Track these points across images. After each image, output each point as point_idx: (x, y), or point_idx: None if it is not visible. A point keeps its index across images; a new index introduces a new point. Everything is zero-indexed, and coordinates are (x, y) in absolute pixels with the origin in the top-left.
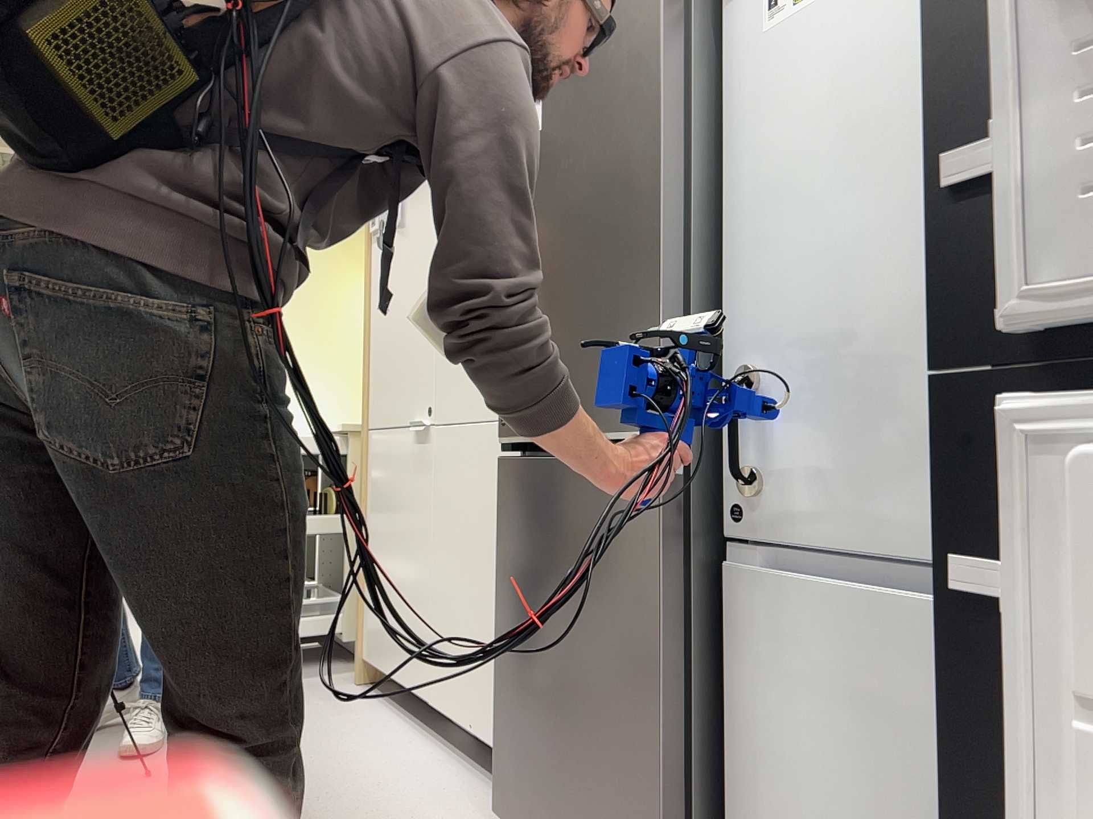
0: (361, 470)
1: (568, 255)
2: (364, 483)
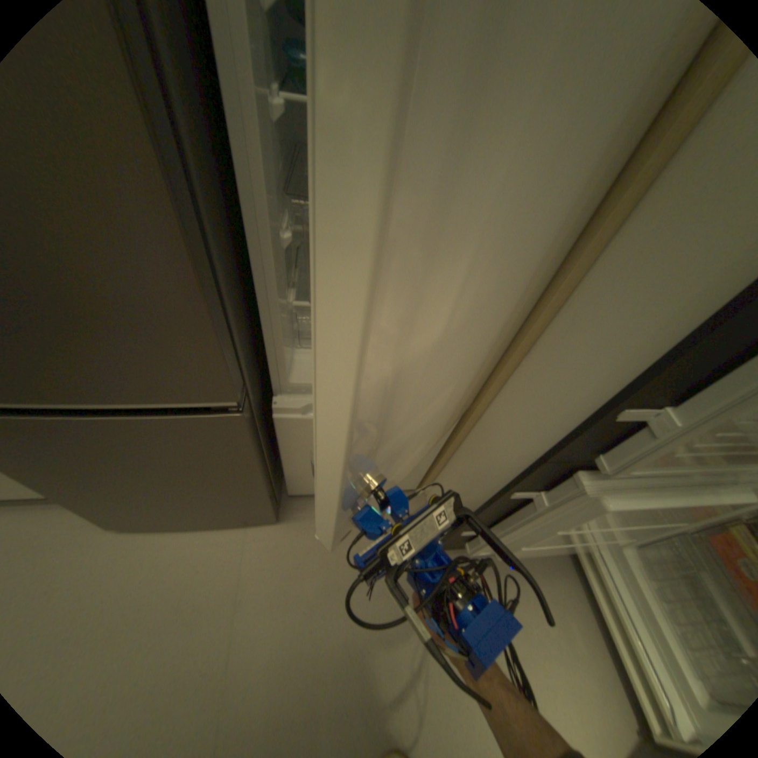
0: None
1: None
2: None
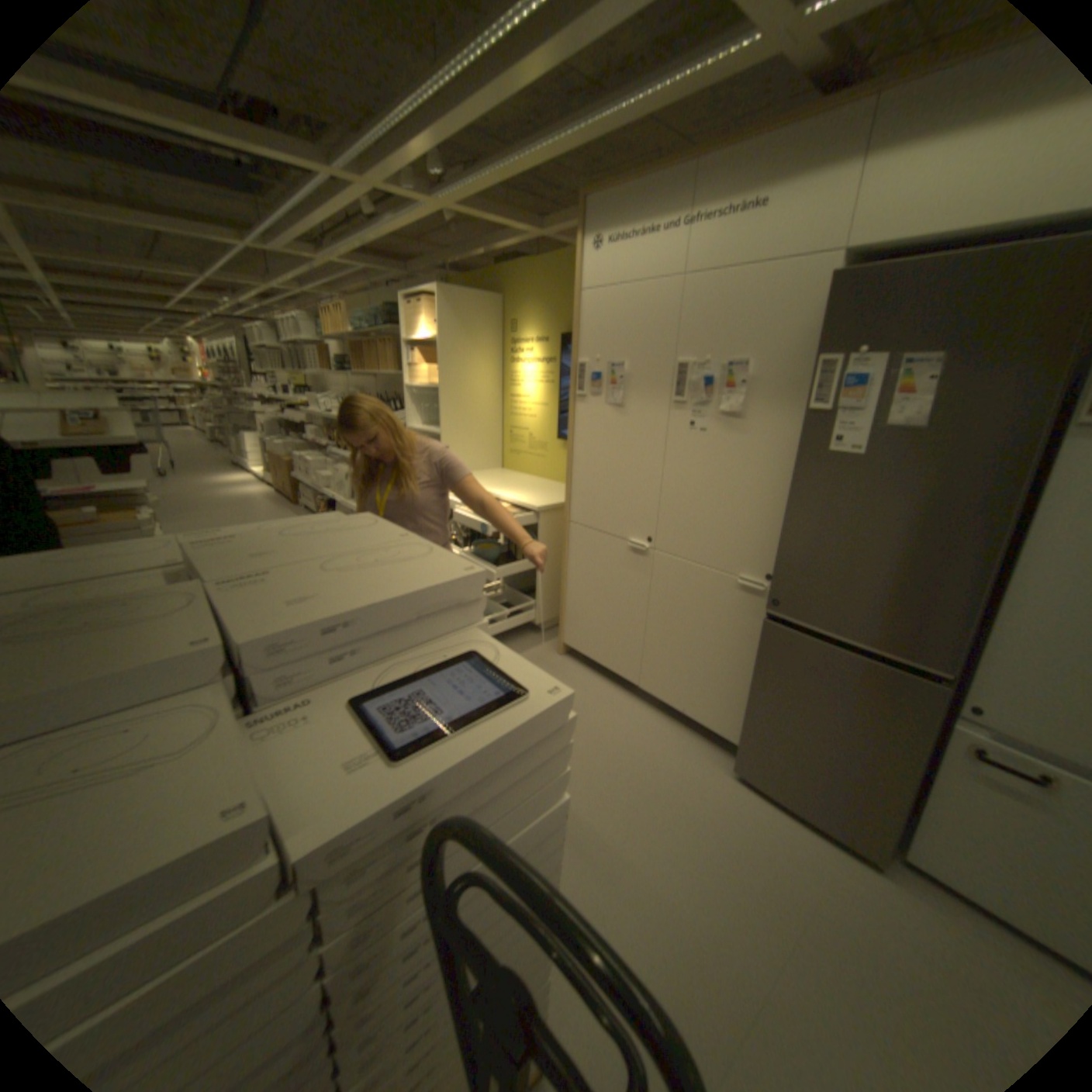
0: (563, 544)
1: (879, 546)
2: (566, 553)
